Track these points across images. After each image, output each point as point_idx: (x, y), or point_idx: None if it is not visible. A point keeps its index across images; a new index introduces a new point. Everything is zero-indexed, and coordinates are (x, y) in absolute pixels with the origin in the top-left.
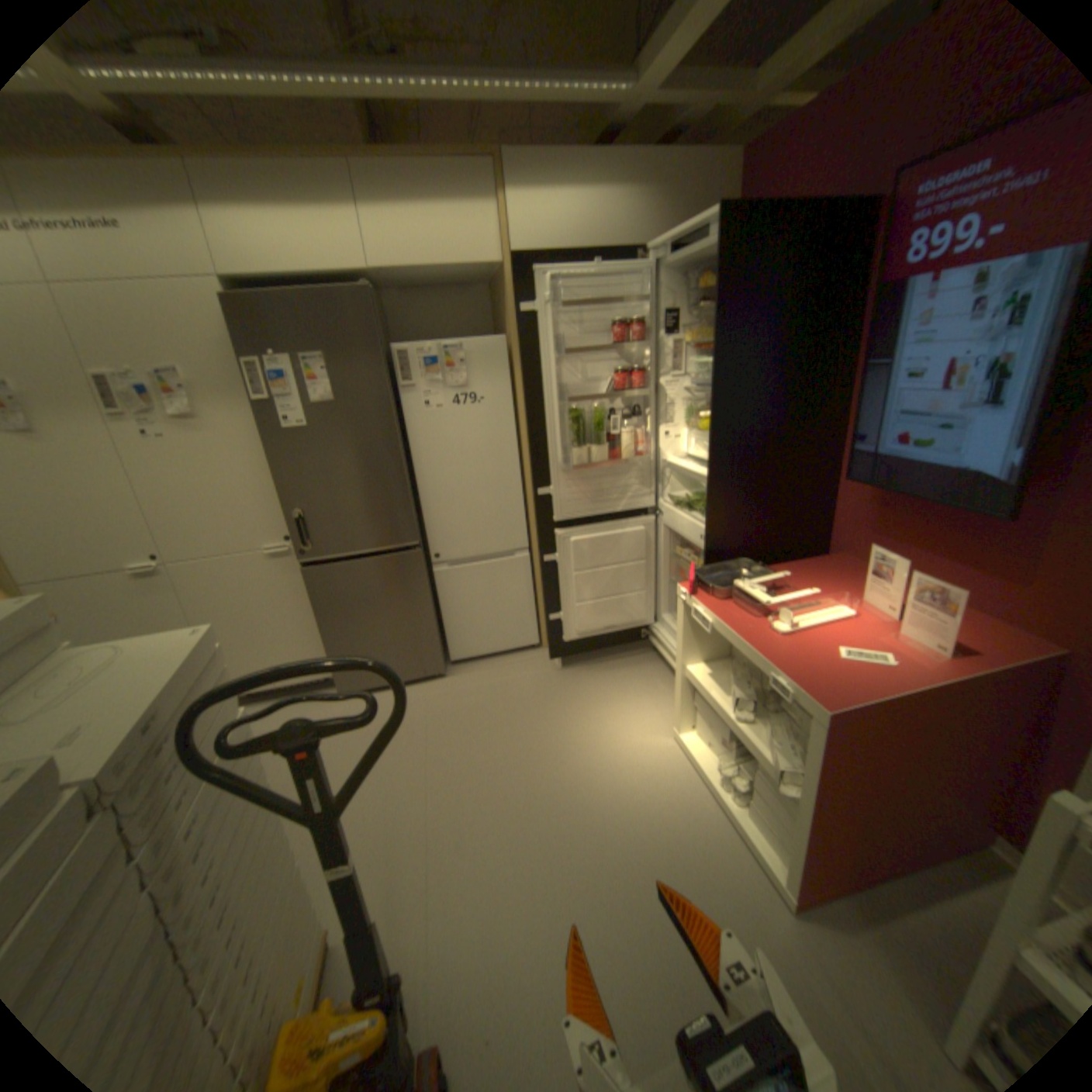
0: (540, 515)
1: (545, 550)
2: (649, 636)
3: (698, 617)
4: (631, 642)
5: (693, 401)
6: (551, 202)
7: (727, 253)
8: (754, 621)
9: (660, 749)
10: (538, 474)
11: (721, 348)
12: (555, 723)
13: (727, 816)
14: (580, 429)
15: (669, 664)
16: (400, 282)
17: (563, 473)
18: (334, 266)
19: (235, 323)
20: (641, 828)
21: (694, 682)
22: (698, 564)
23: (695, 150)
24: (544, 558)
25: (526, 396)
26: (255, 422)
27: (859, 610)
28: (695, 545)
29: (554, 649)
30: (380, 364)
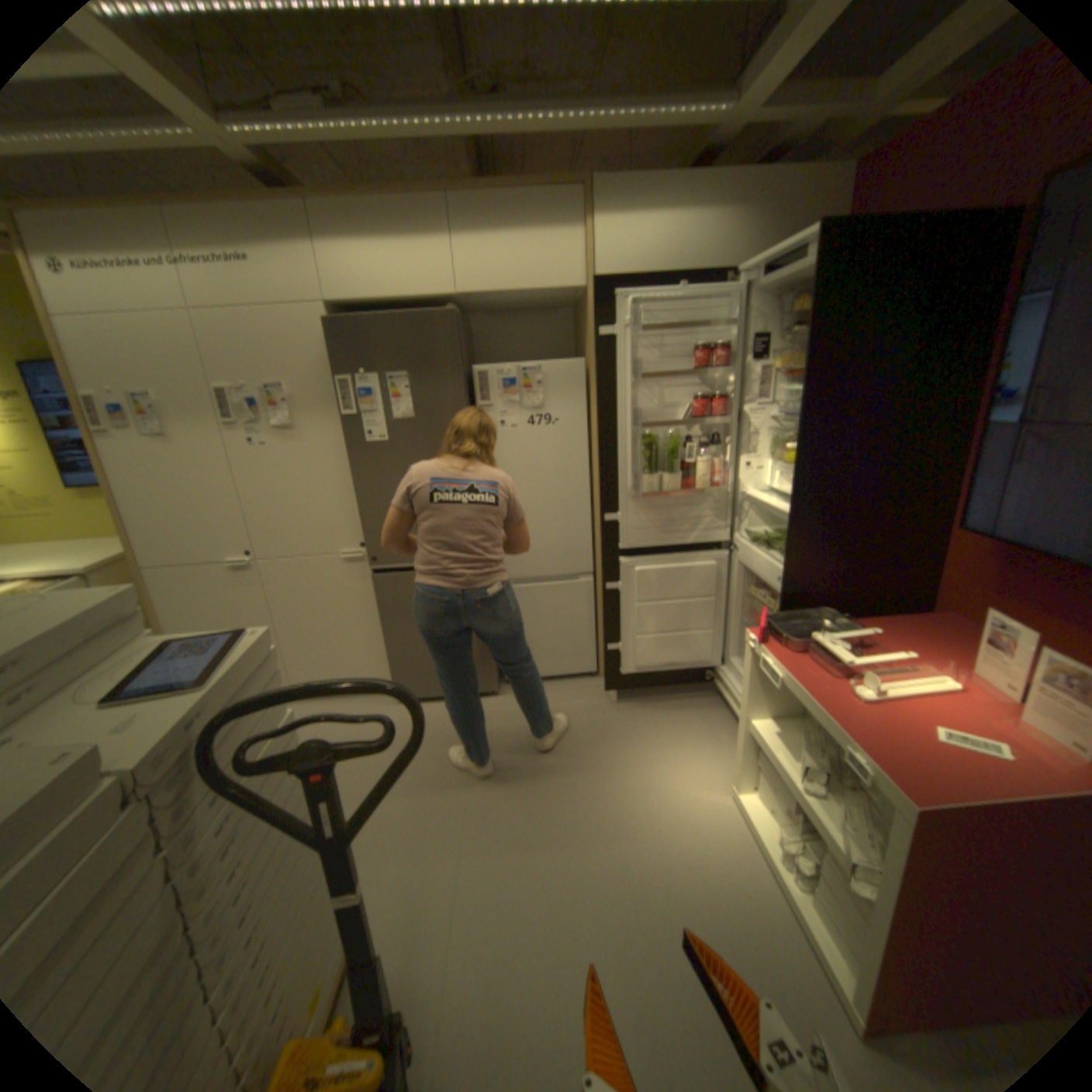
0: (605, 540)
1: (608, 577)
2: (715, 678)
3: (768, 668)
4: (694, 683)
5: (780, 431)
6: (640, 225)
7: (827, 273)
8: (833, 682)
9: (716, 807)
10: (606, 499)
11: (814, 375)
12: (603, 760)
13: (787, 900)
14: (653, 455)
15: (735, 713)
16: (487, 306)
17: (631, 500)
18: (425, 292)
19: (333, 344)
20: (685, 894)
21: (760, 739)
22: (775, 608)
23: (802, 167)
24: (606, 585)
25: (600, 419)
26: (343, 435)
27: (968, 684)
28: (772, 587)
29: (610, 681)
30: (460, 384)
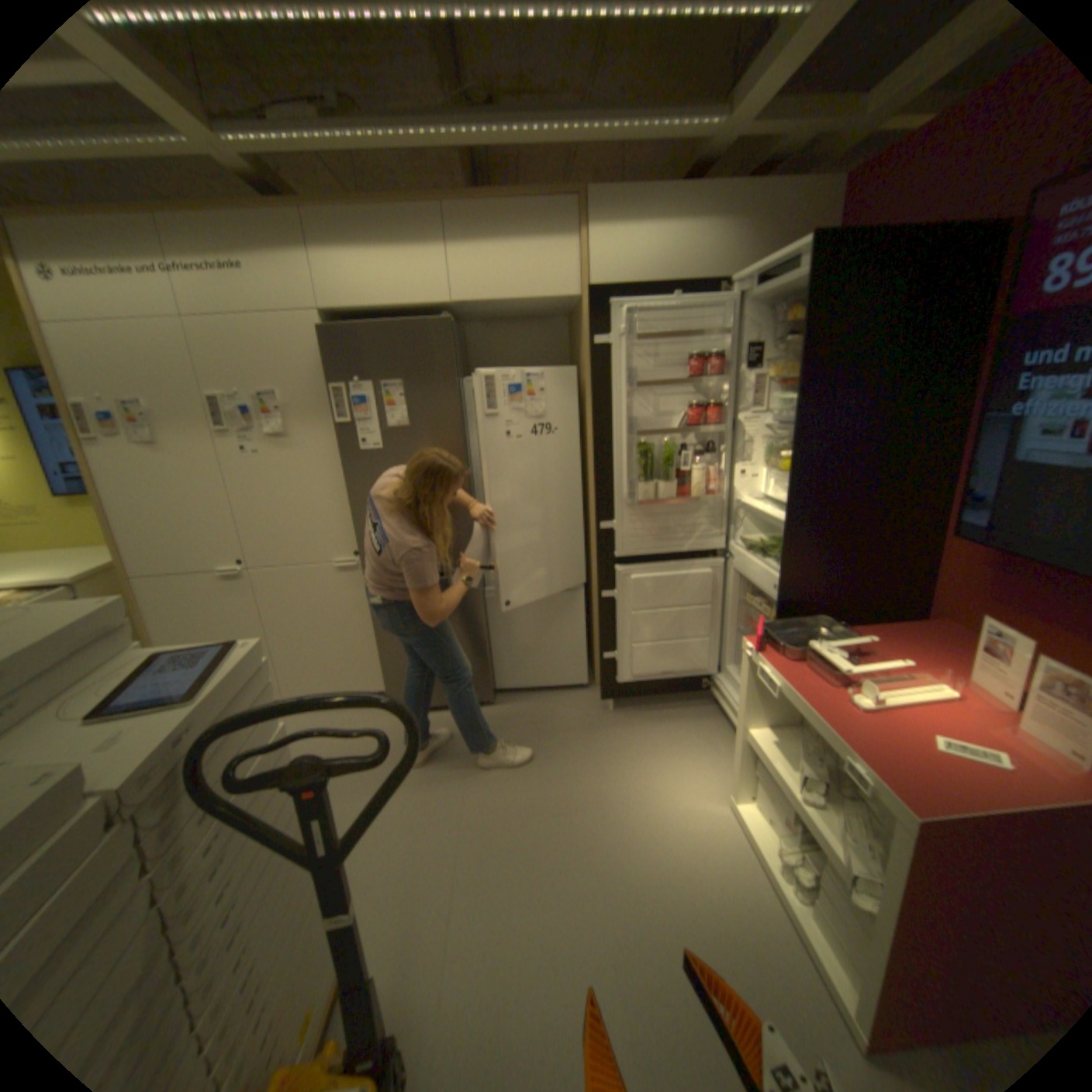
0: (601, 548)
1: (603, 586)
2: (711, 687)
3: (765, 676)
4: (690, 691)
5: (775, 439)
6: (634, 236)
7: (820, 283)
8: (831, 691)
9: (714, 818)
10: (602, 507)
11: (808, 384)
12: (600, 770)
13: (787, 912)
14: (648, 463)
15: (732, 721)
16: (482, 314)
17: (627, 508)
18: (420, 300)
19: (328, 352)
20: (684, 907)
21: (758, 748)
22: (771, 615)
23: (793, 179)
24: (602, 593)
25: (595, 427)
26: (337, 443)
27: (966, 692)
28: (768, 595)
29: (606, 689)
30: (455, 392)
